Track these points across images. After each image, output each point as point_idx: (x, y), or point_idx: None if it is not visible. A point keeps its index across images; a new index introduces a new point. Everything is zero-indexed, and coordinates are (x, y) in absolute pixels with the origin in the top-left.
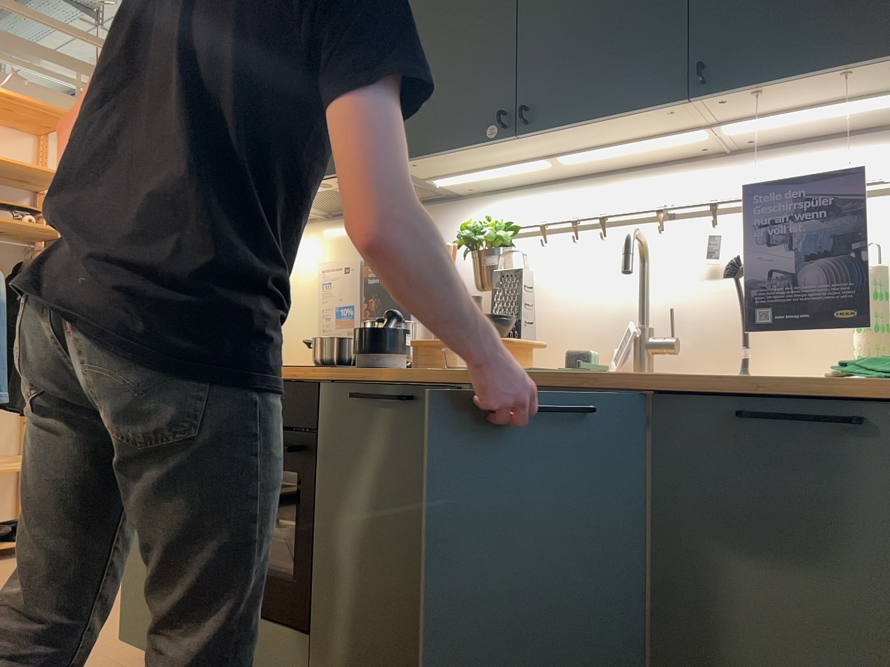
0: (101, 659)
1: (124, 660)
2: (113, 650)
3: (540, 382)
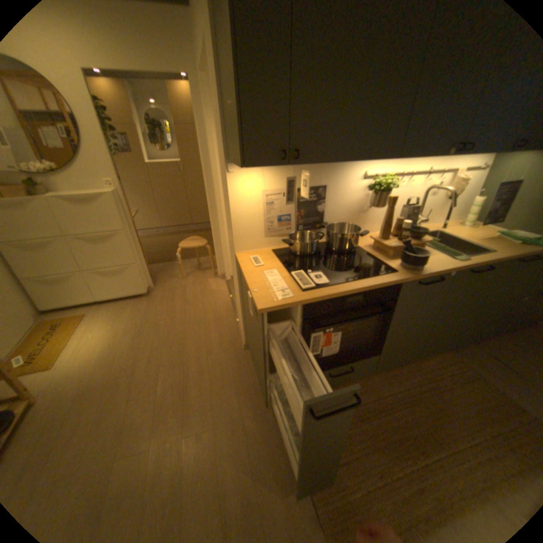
0: (246, 418)
1: (253, 410)
2: (238, 411)
3: (480, 262)
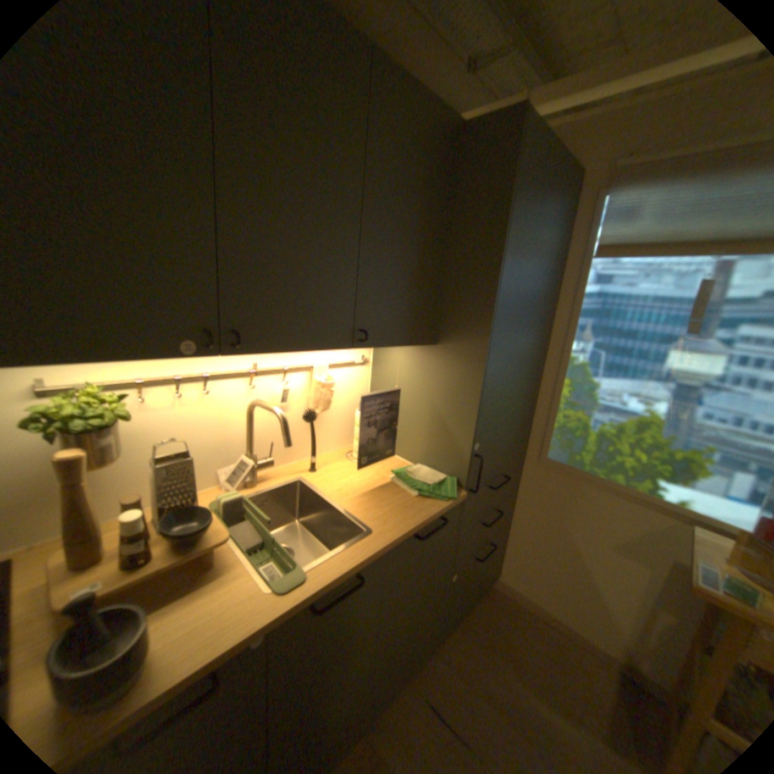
0: None
1: None
2: None
3: (328, 580)
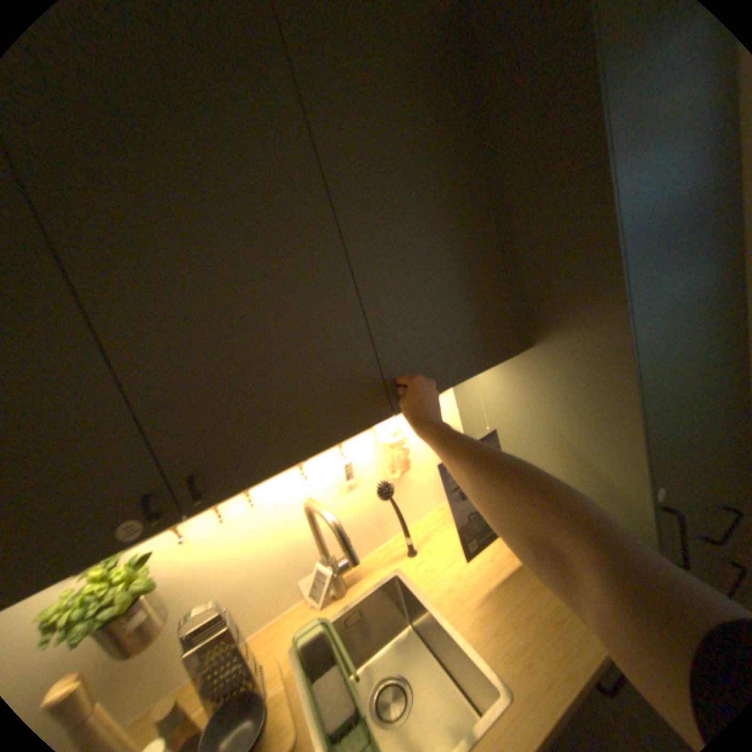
0: None
1: None
2: None
3: None
